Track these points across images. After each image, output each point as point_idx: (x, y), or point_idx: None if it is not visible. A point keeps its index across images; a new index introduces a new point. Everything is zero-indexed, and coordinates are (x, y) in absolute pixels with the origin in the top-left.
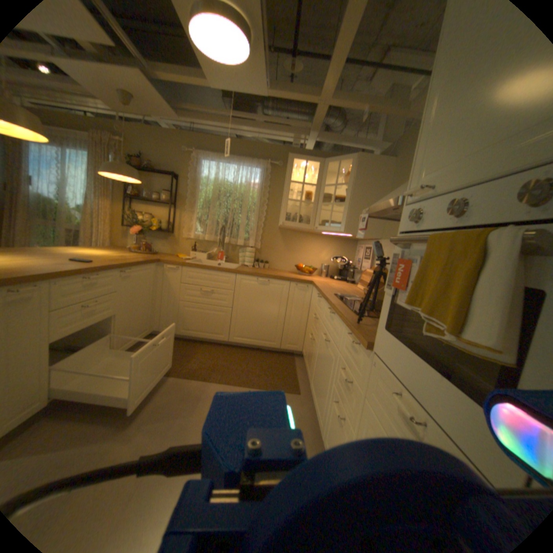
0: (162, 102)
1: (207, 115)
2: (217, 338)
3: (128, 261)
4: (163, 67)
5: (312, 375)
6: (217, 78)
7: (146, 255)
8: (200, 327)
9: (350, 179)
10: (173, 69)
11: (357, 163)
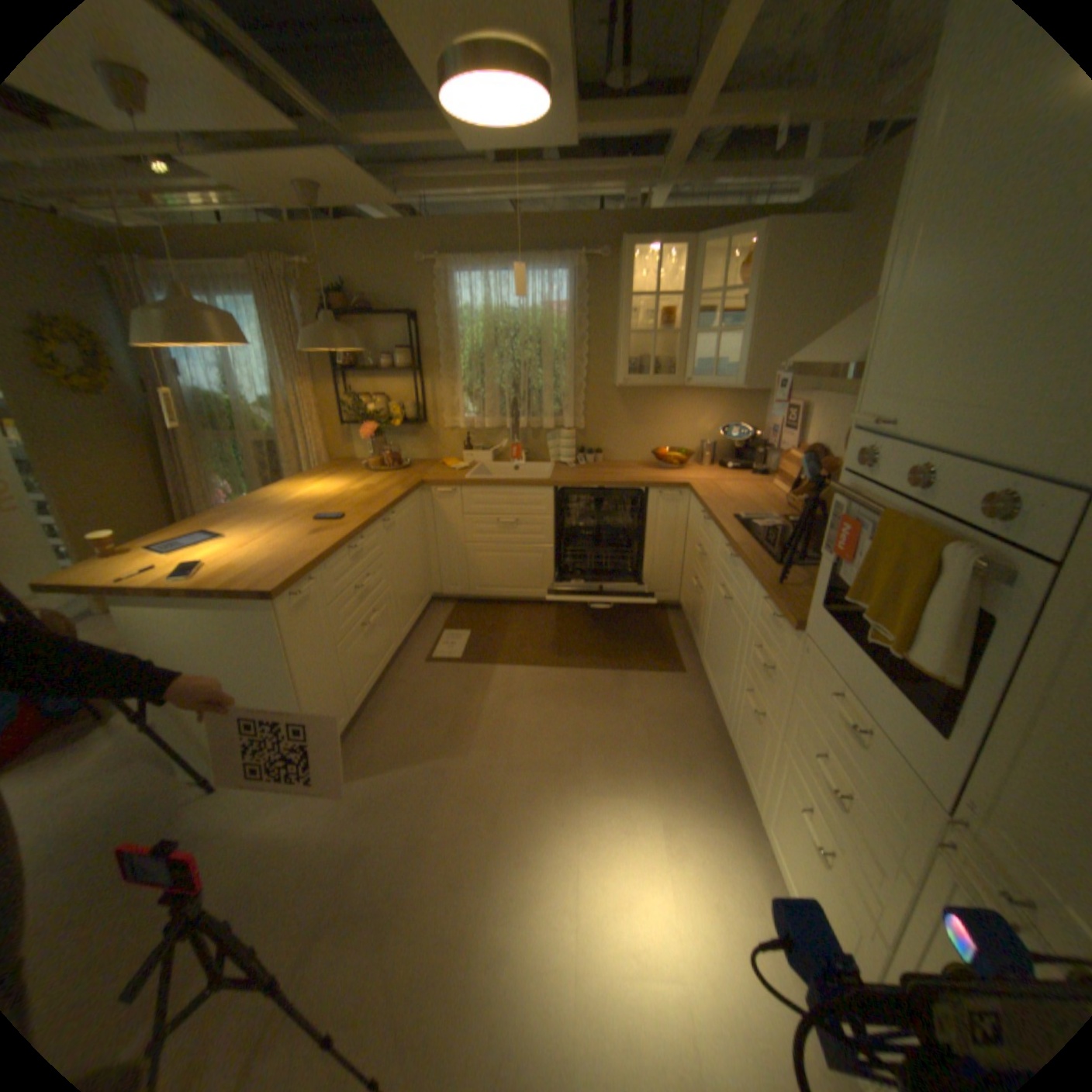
0: (372, 186)
1: (449, 176)
2: (535, 594)
3: (387, 501)
4: (368, 123)
5: (703, 644)
6: (479, 137)
7: (395, 474)
8: (505, 581)
9: (751, 274)
10: (388, 122)
11: (766, 234)
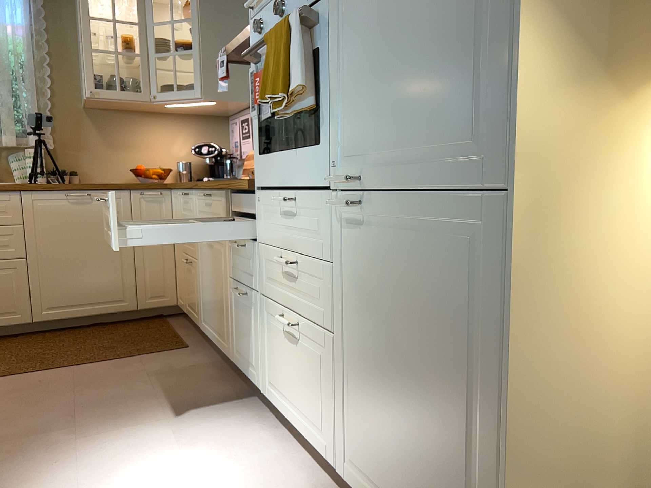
0: None
1: None
2: (6, 321)
3: None
4: None
5: (200, 309)
6: None
7: None
8: None
9: (192, 12)
10: None
11: None
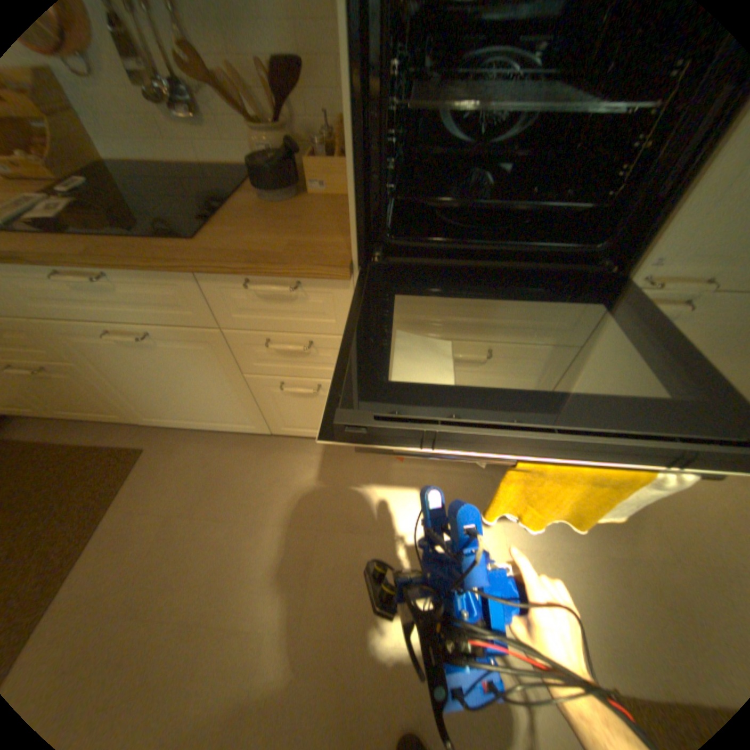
0: None
1: None
2: None
3: None
4: None
5: (127, 409)
6: None
7: None
8: None
9: None
10: None
11: None
